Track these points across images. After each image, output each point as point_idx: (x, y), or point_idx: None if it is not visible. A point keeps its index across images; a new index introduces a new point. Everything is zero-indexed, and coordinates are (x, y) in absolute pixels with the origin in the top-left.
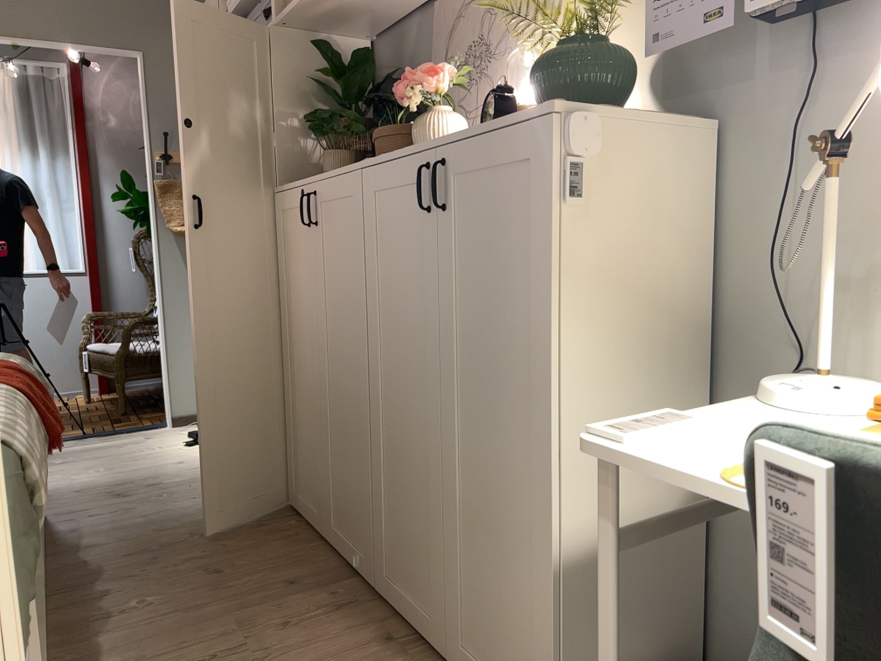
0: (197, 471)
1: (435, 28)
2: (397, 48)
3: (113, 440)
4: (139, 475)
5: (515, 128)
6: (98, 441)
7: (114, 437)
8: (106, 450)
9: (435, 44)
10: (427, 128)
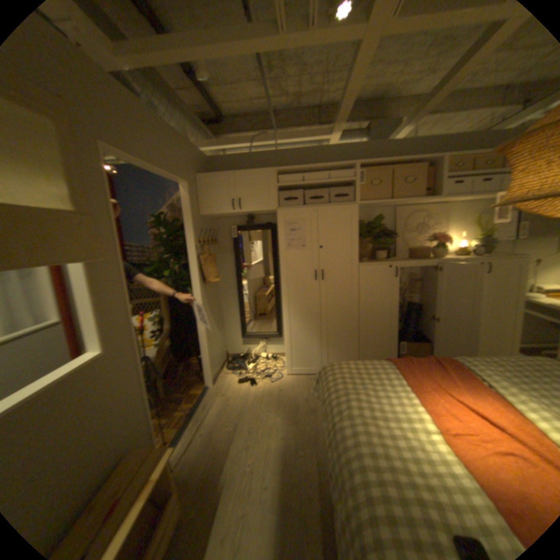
0: (296, 388)
1: (397, 215)
2: (368, 215)
3: (209, 408)
4: (286, 403)
5: (515, 259)
6: (205, 413)
7: (203, 407)
8: (229, 411)
9: (396, 220)
10: (446, 251)
